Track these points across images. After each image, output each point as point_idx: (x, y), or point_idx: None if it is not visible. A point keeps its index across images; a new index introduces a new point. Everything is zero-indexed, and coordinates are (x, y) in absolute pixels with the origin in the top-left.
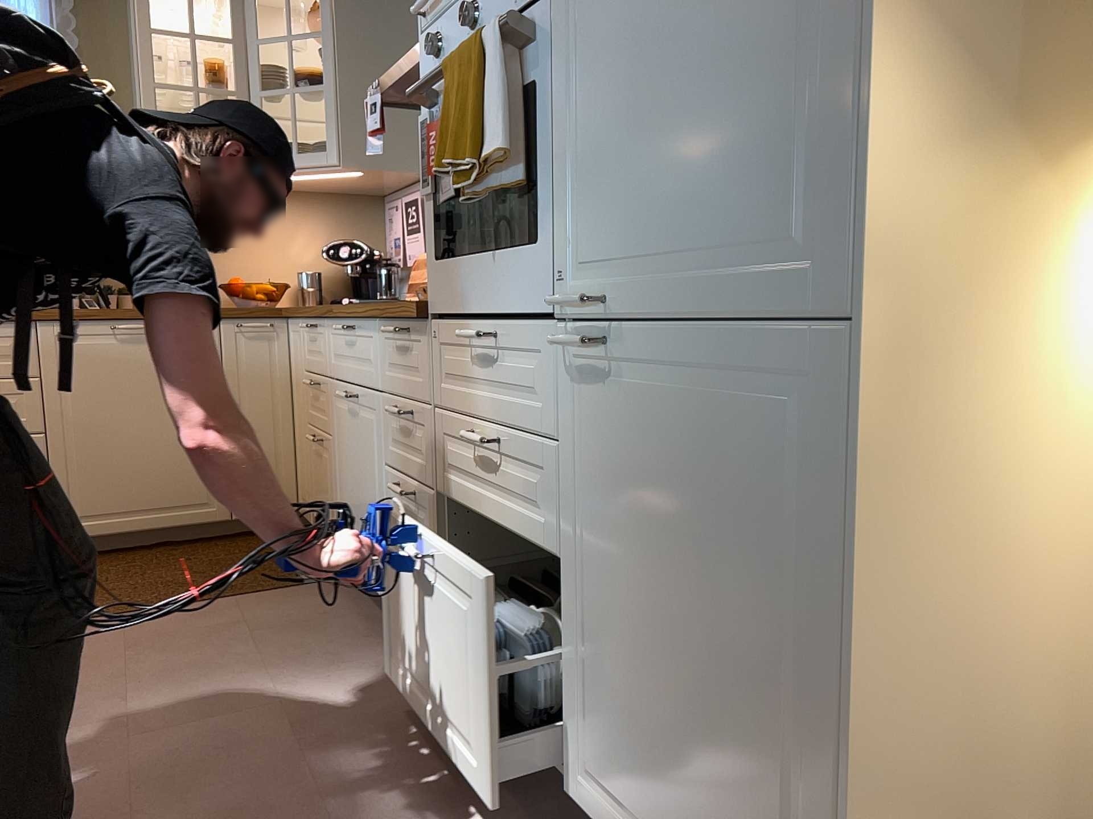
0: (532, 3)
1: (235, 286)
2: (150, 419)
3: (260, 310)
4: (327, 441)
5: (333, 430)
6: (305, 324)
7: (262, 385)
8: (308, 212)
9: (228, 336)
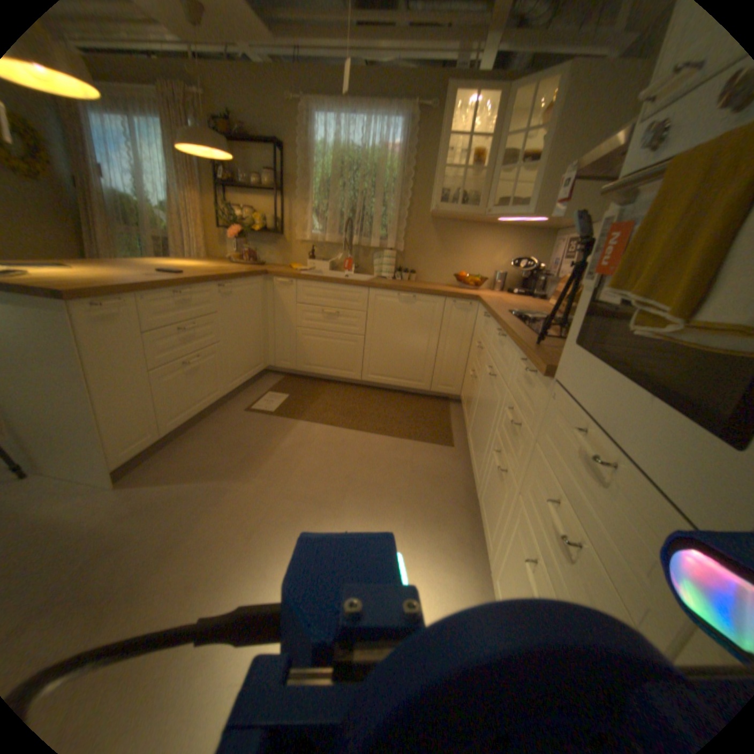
0: None
1: (462, 275)
2: (405, 339)
3: (466, 296)
4: (477, 381)
5: (481, 379)
6: (485, 311)
7: (458, 334)
8: (510, 238)
9: (448, 306)
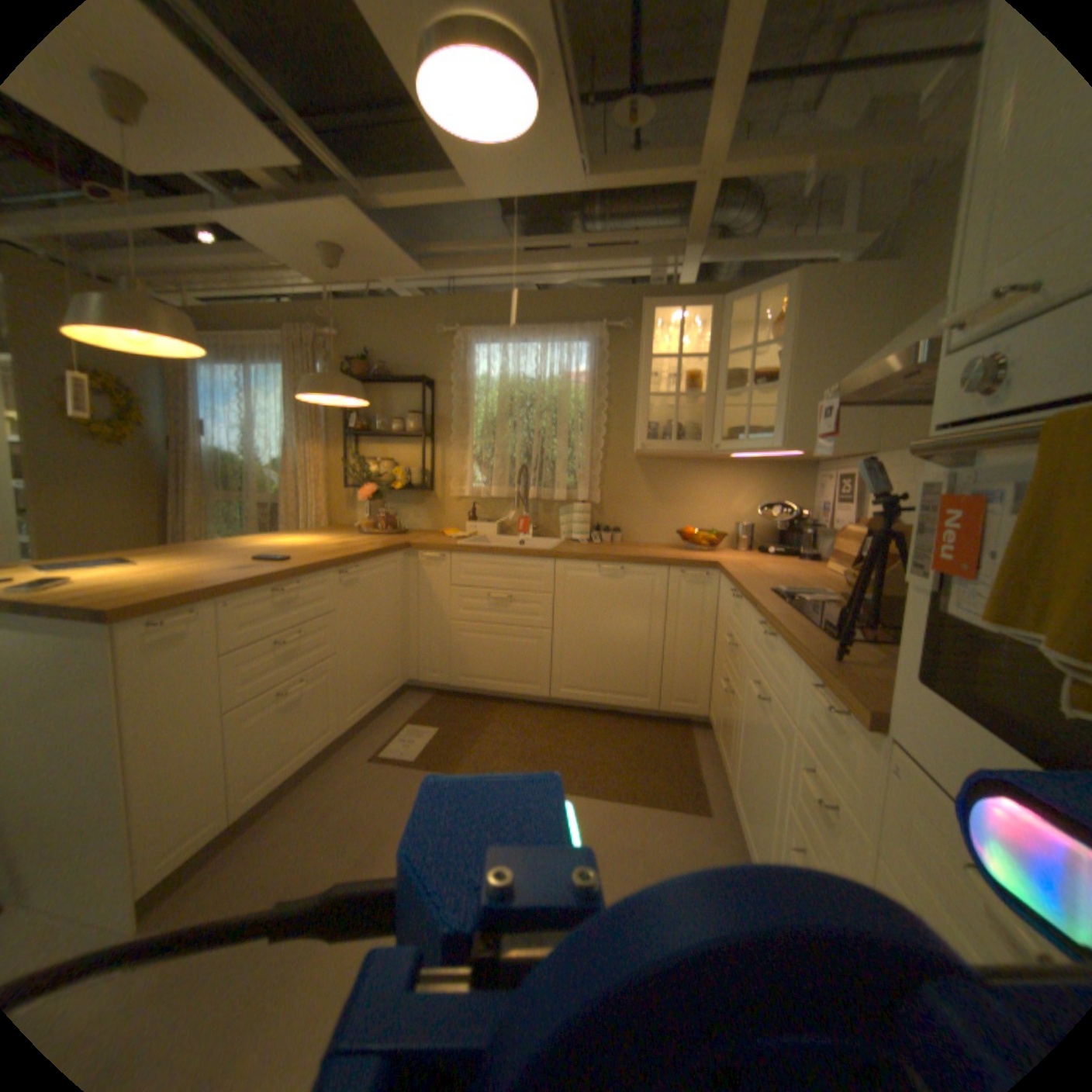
0: None
1: (688, 530)
2: (613, 630)
3: (699, 563)
4: (736, 699)
5: (743, 698)
6: (732, 587)
7: (694, 619)
8: (750, 477)
9: (673, 579)
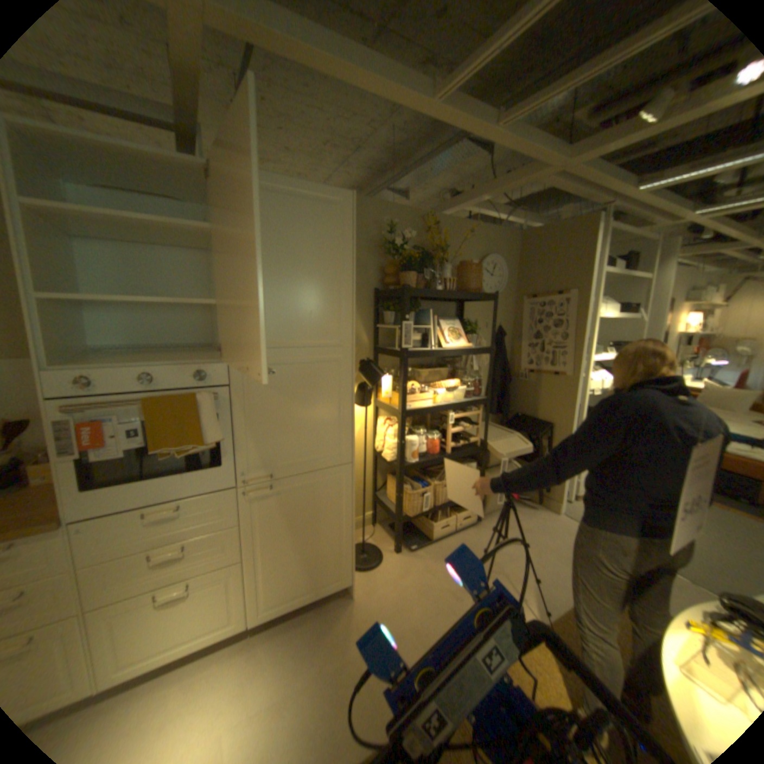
0: (206, 387)
1: None
2: None
3: None
4: None
5: None
6: None
7: None
8: None
9: None
